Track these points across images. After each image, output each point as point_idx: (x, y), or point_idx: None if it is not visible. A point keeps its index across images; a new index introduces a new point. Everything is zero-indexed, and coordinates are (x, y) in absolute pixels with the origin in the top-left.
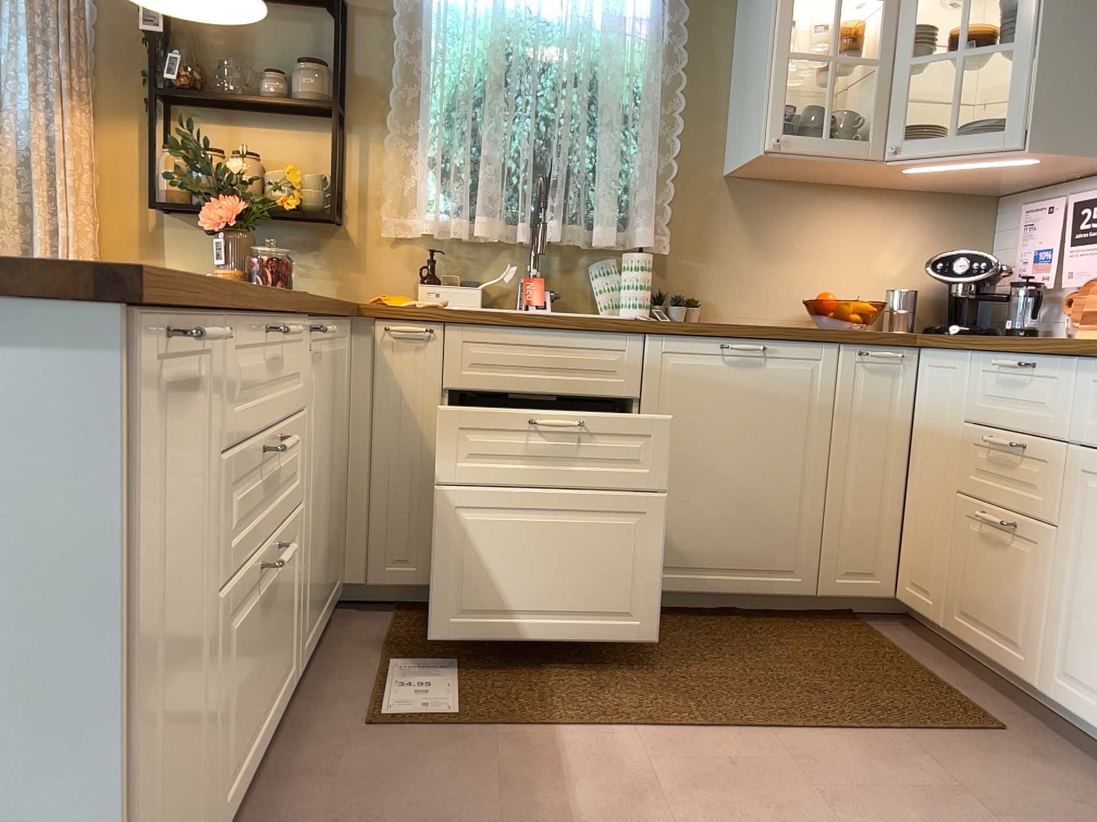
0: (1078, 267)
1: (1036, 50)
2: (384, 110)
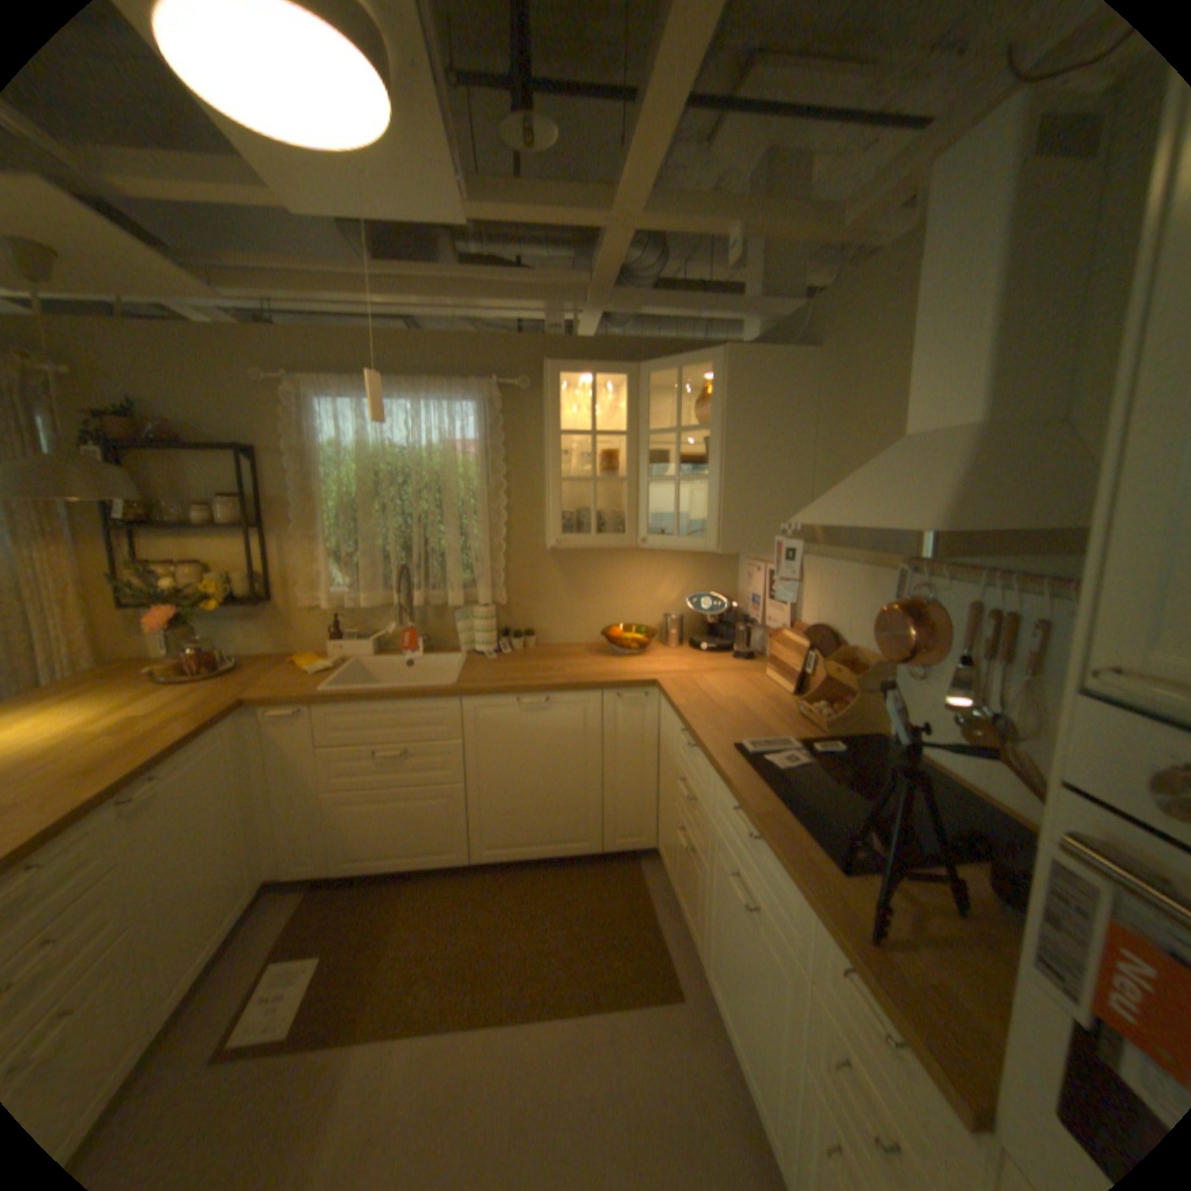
0: (772, 616)
1: (723, 482)
2: (290, 519)
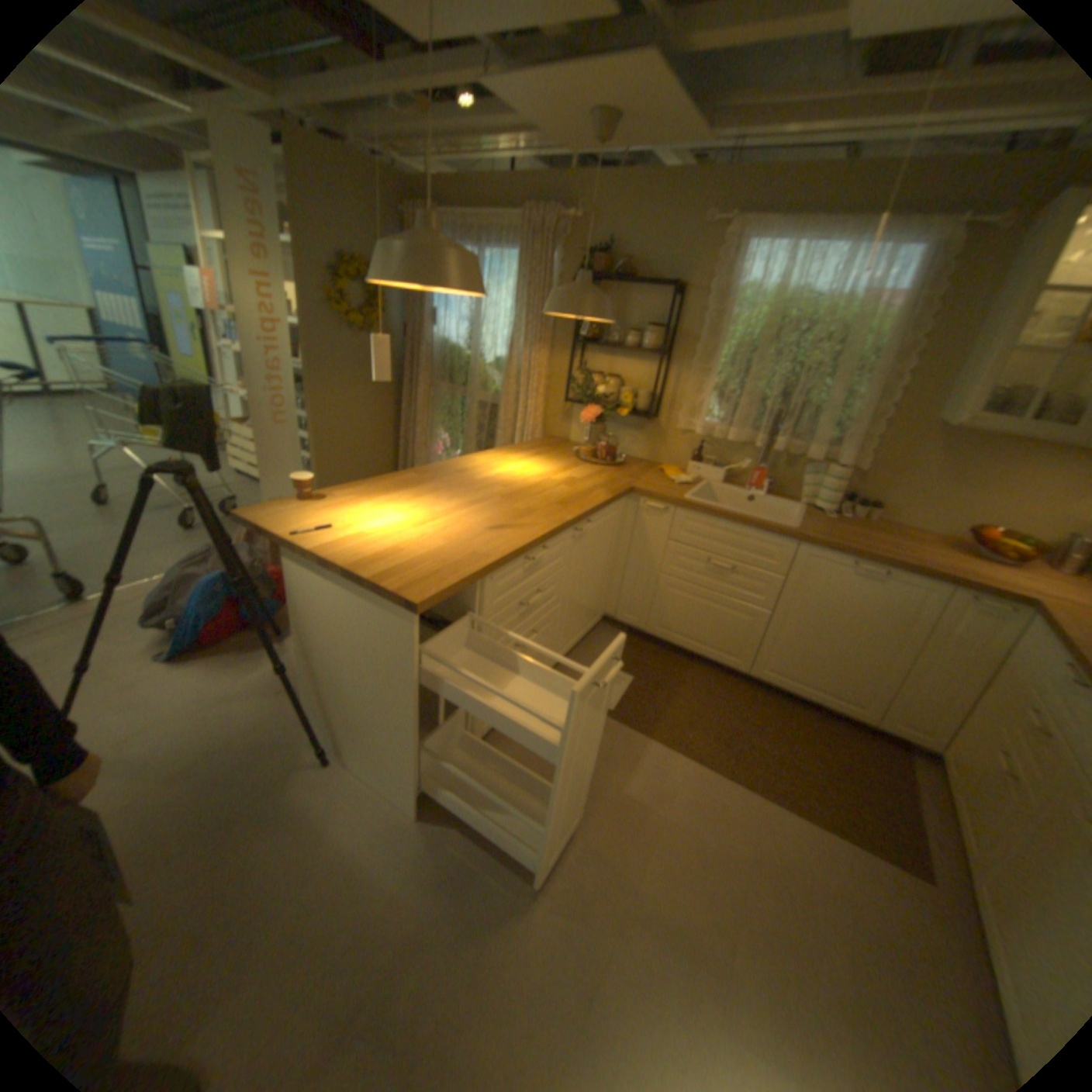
0: None
1: None
2: (695, 351)
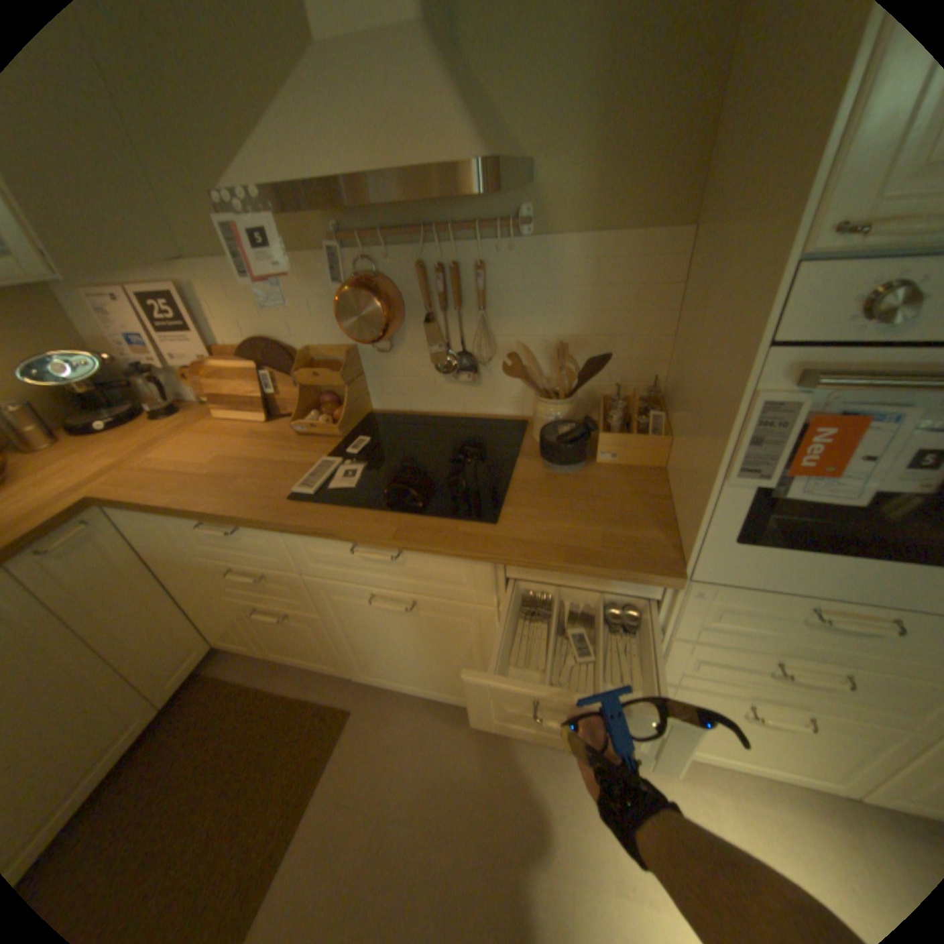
0: (171, 350)
1: None
2: None
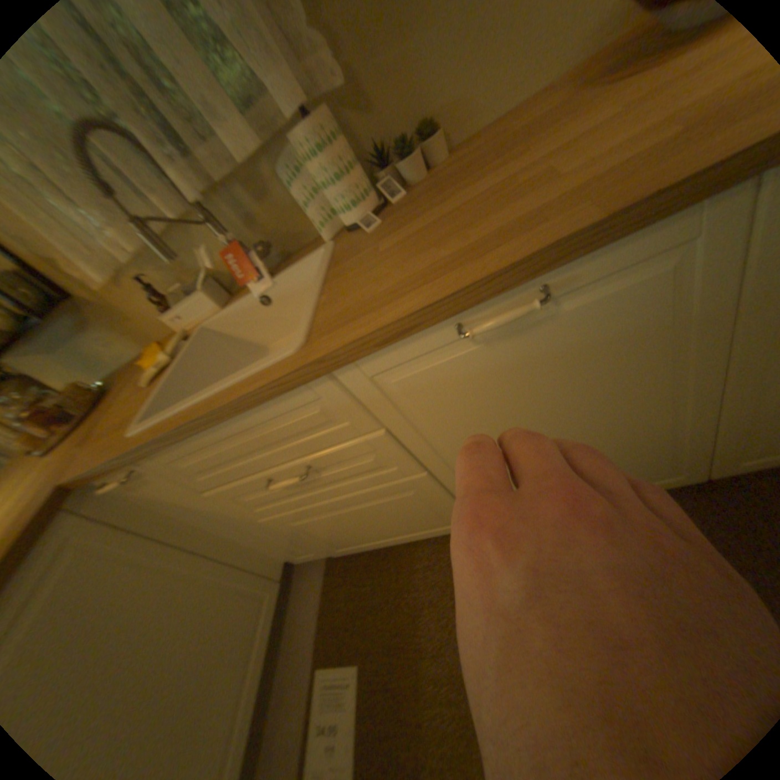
0: None
1: None
2: None
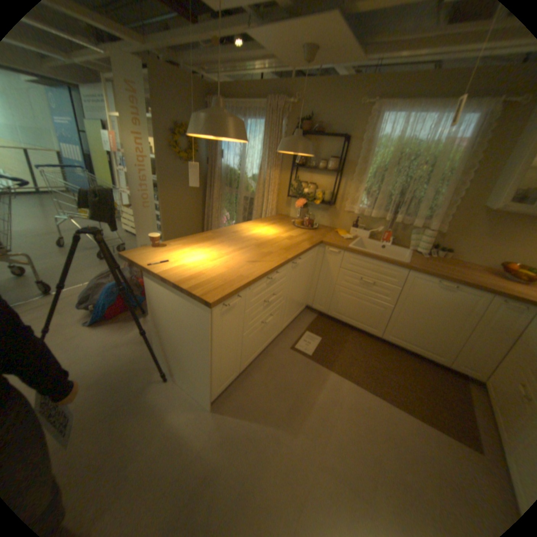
0: None
1: None
2: (354, 171)
